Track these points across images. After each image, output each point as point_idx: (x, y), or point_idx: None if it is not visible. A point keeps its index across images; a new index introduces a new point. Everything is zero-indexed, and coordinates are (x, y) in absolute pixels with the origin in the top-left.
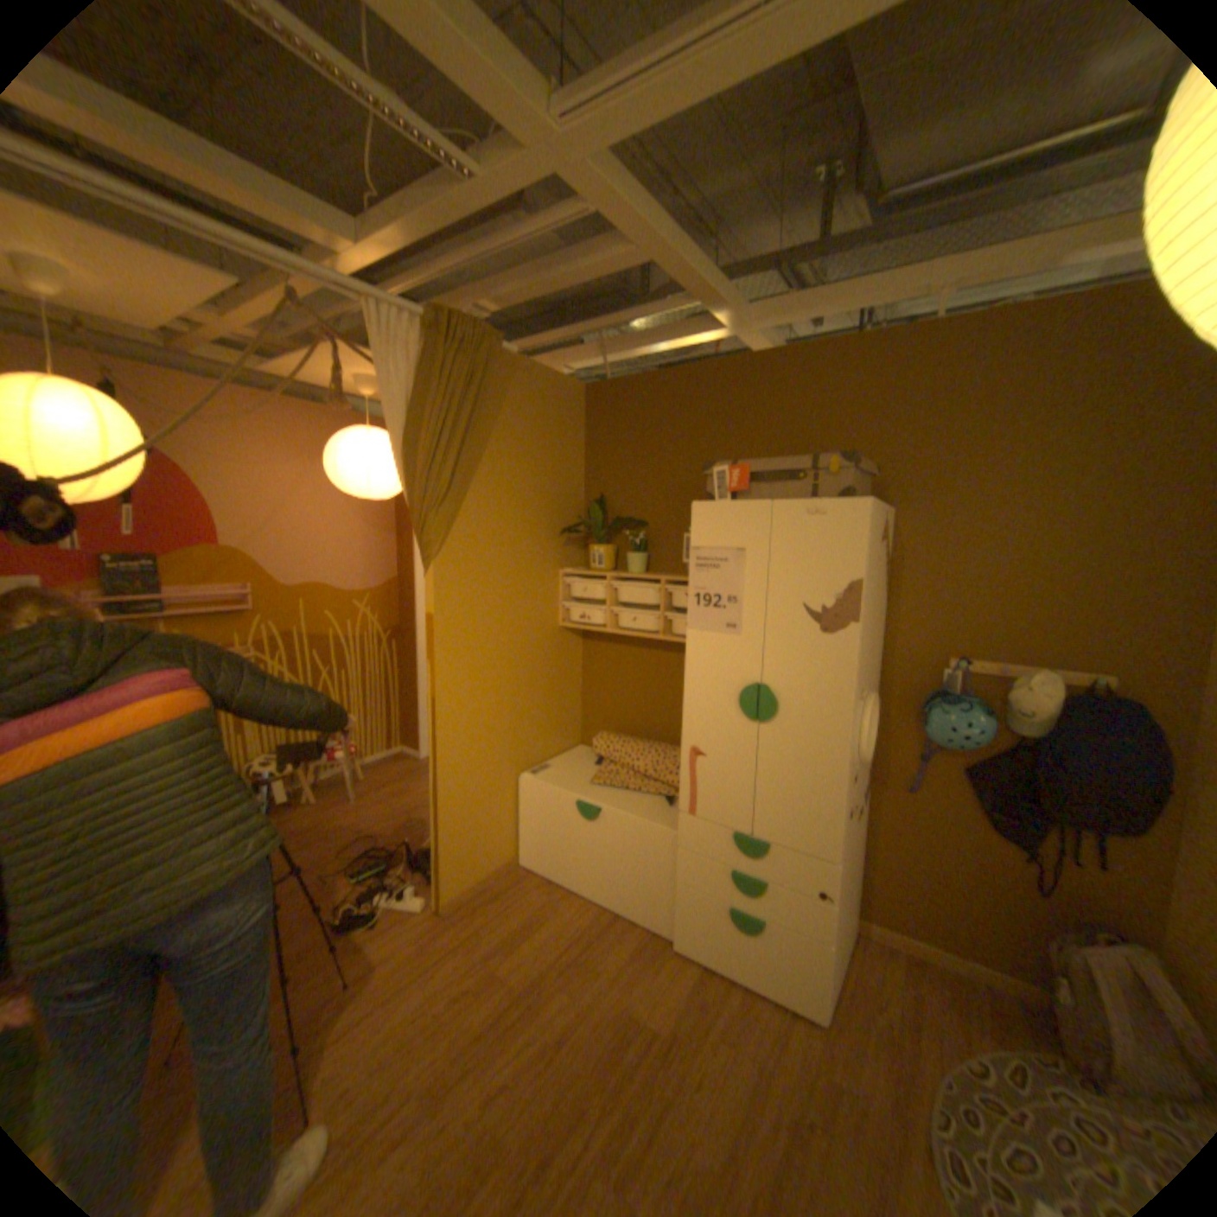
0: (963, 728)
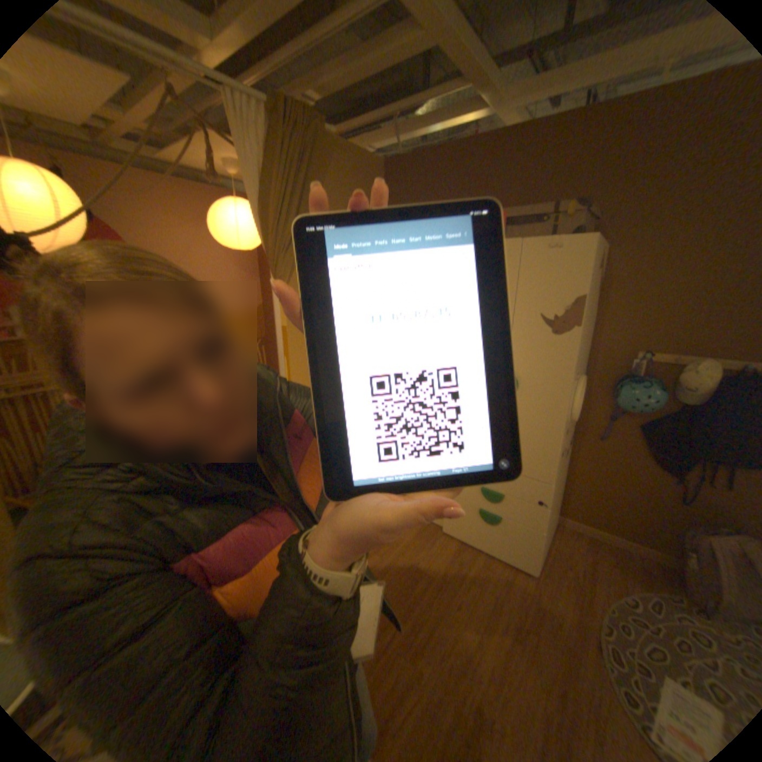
0: (644, 399)
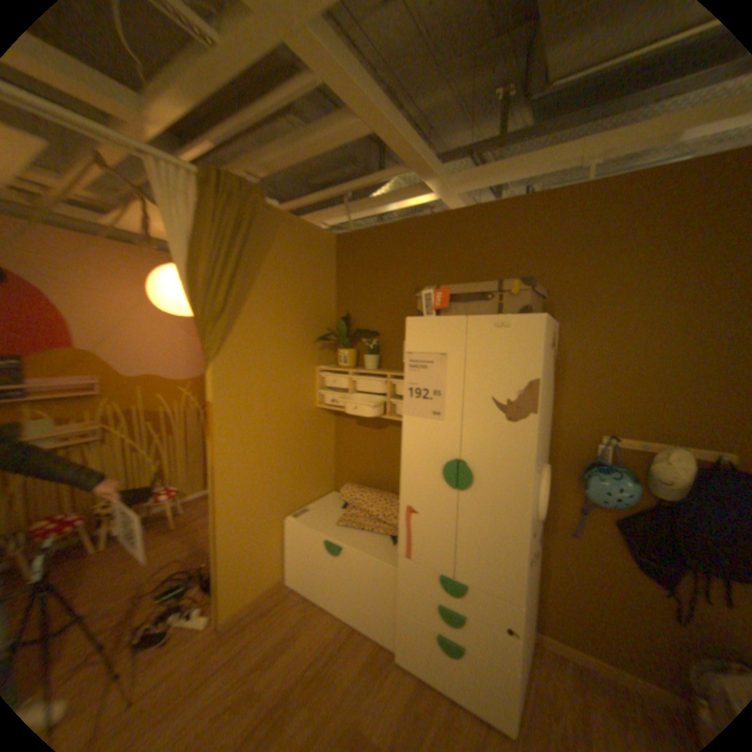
0: (616, 493)
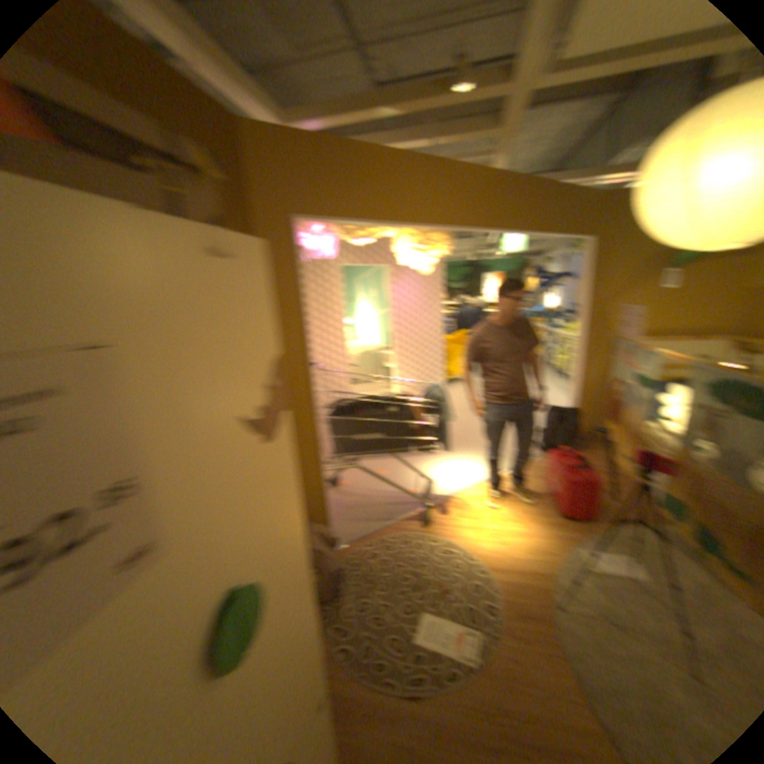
0: None
